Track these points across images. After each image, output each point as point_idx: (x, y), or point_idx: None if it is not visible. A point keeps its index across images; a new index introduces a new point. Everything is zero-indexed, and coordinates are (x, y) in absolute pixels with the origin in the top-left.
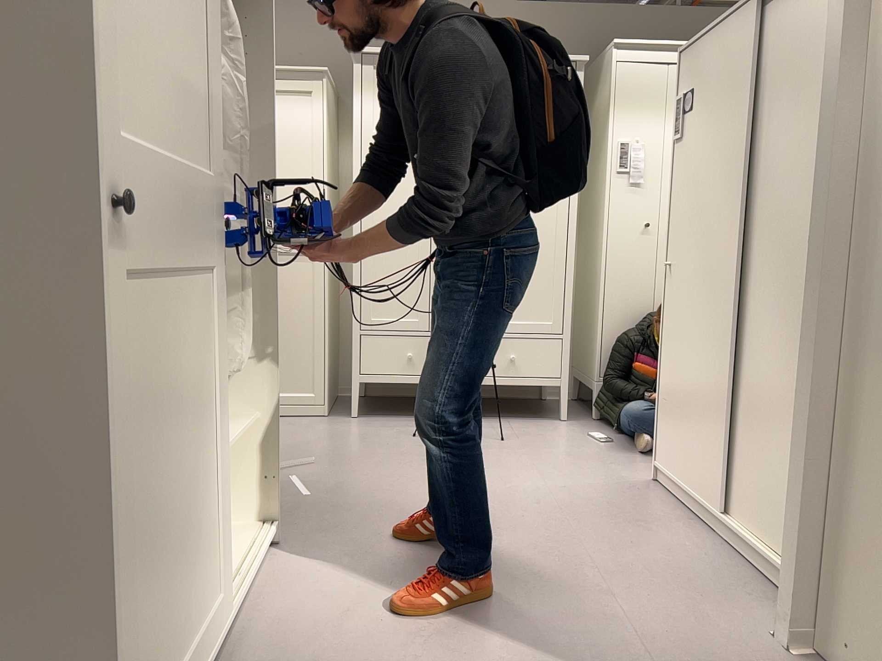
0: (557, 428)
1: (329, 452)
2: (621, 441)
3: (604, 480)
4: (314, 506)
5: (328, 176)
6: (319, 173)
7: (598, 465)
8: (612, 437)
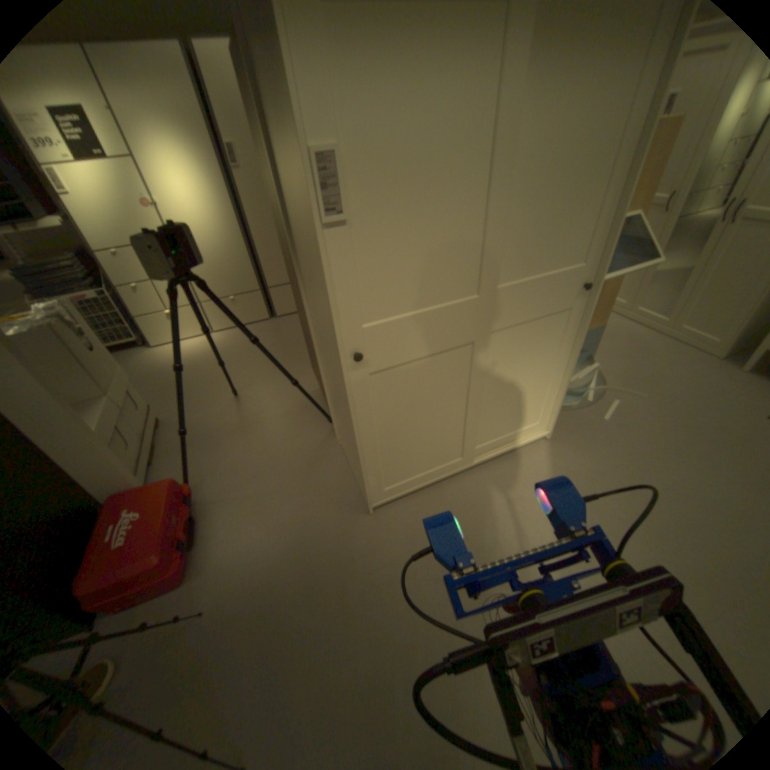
0: None
1: (674, 392)
2: None
3: None
4: (603, 428)
5: None
6: None
7: None
8: None
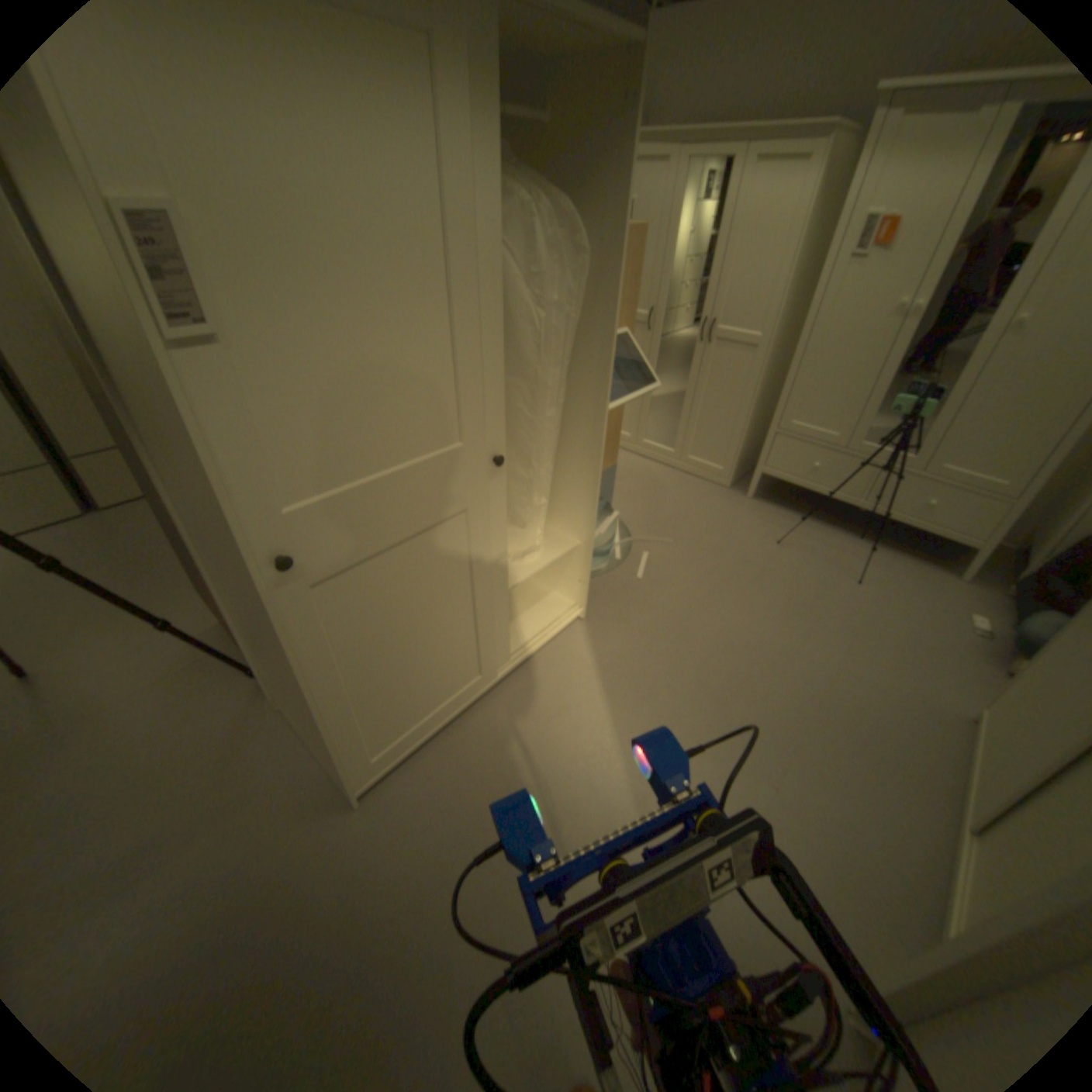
0: (943, 589)
1: (696, 532)
2: (1006, 642)
3: (915, 686)
4: (638, 589)
5: (803, 259)
6: (789, 260)
7: (934, 663)
8: (1000, 631)
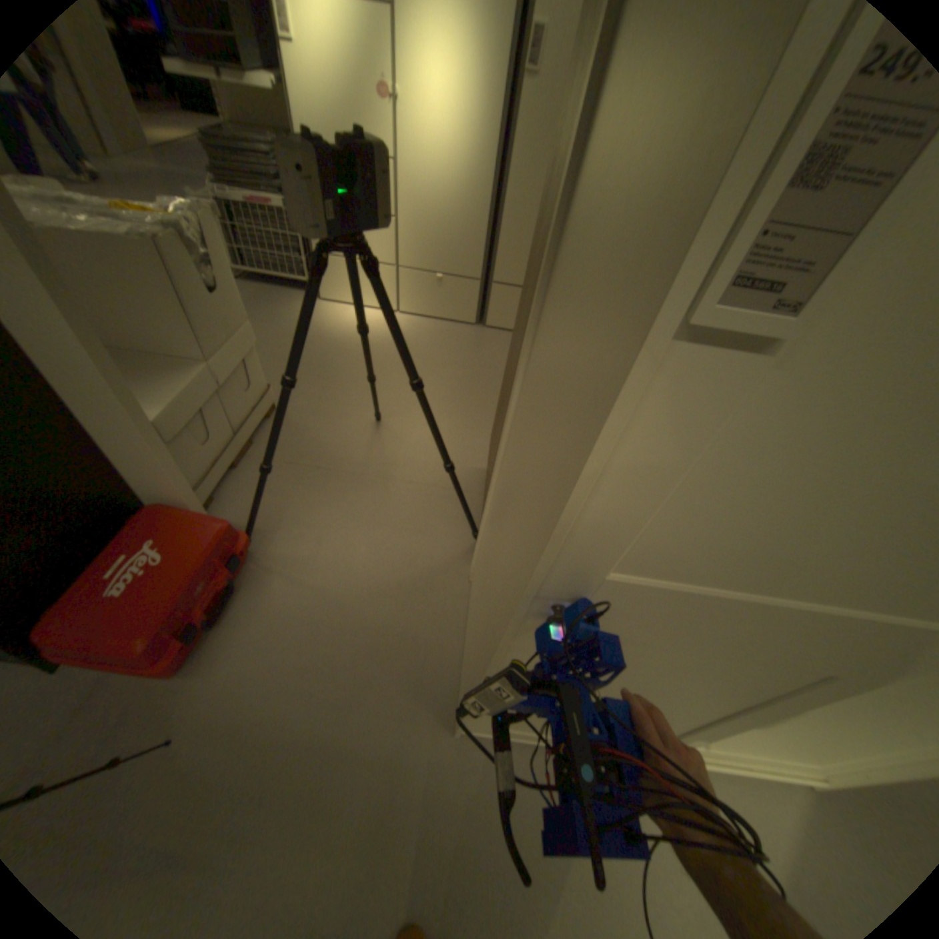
0: None
1: None
2: None
3: None
4: None
5: None
6: None
7: None
8: None
